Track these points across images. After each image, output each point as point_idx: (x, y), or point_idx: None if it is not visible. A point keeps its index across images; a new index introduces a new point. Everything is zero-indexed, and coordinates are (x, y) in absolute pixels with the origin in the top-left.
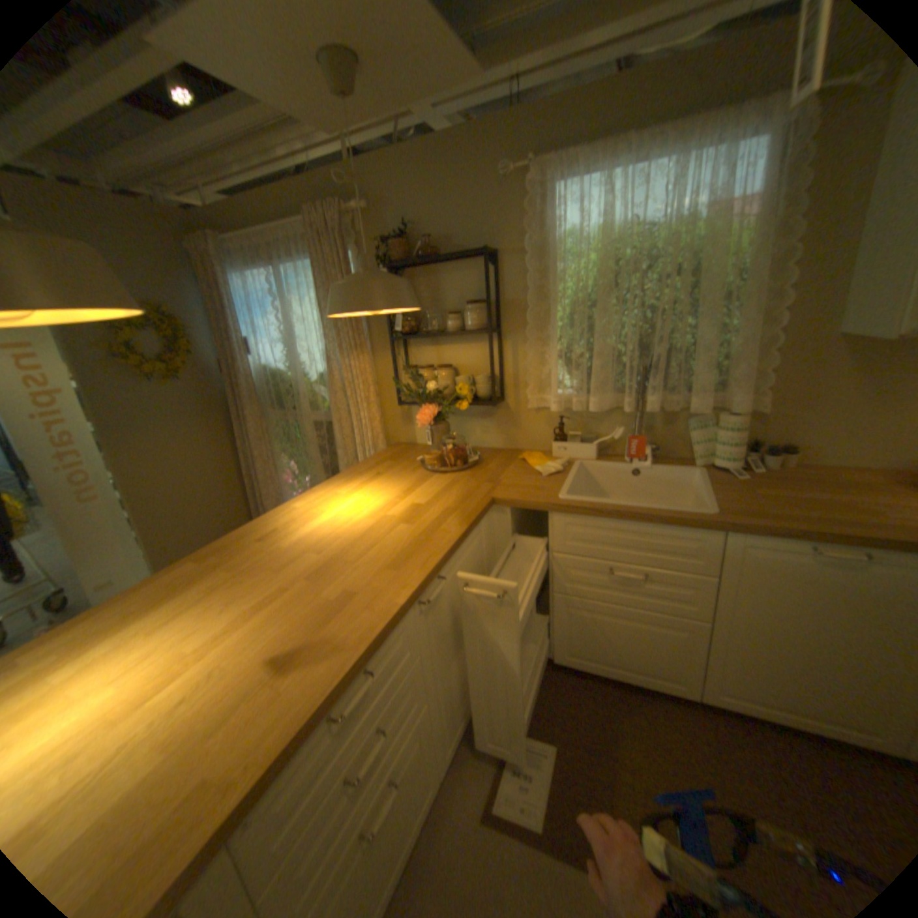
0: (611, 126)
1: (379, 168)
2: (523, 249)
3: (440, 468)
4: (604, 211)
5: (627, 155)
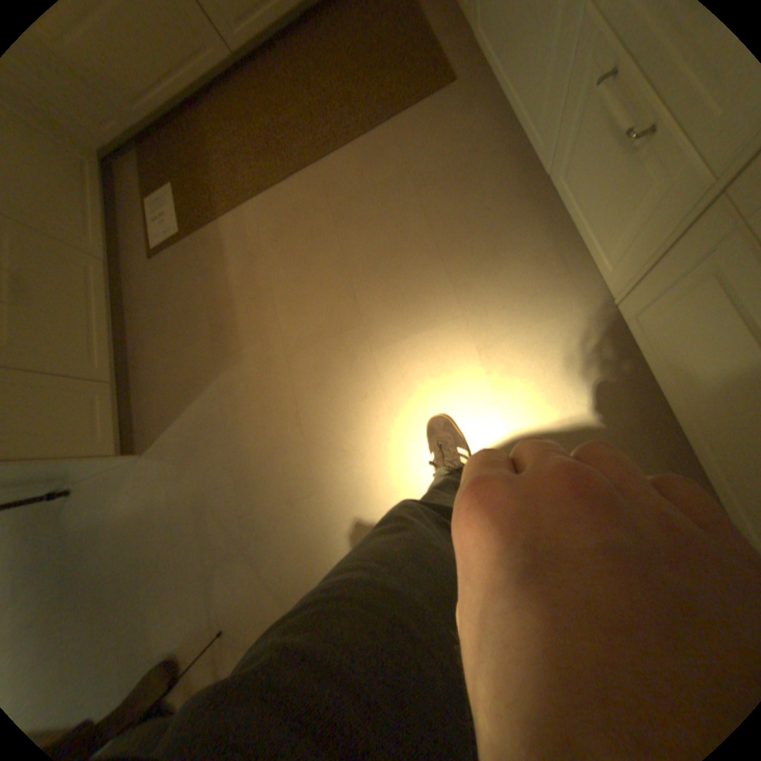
0: None
1: None
2: None
3: None
4: None
5: None
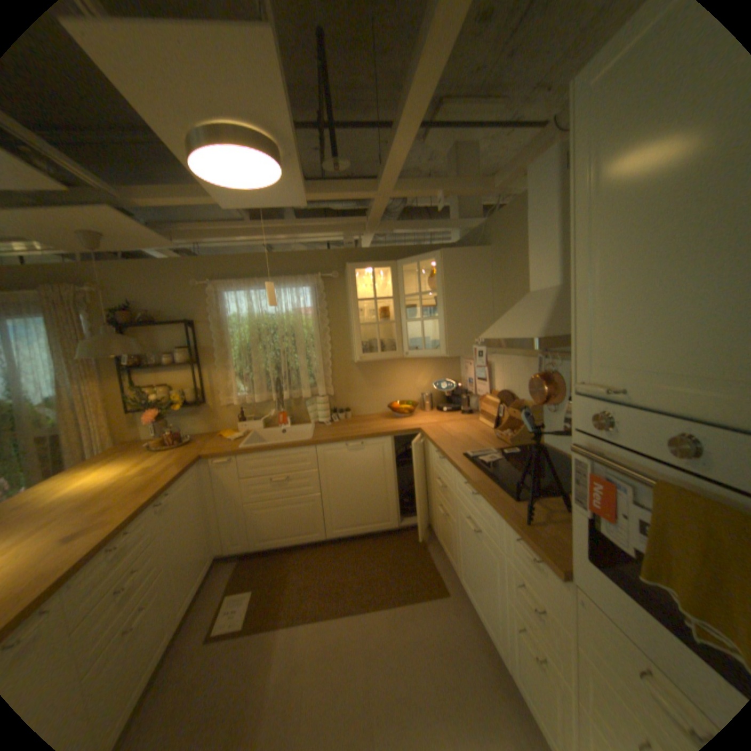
0: (247, 274)
1: (107, 272)
2: (209, 322)
3: (162, 449)
4: (248, 309)
5: (256, 287)
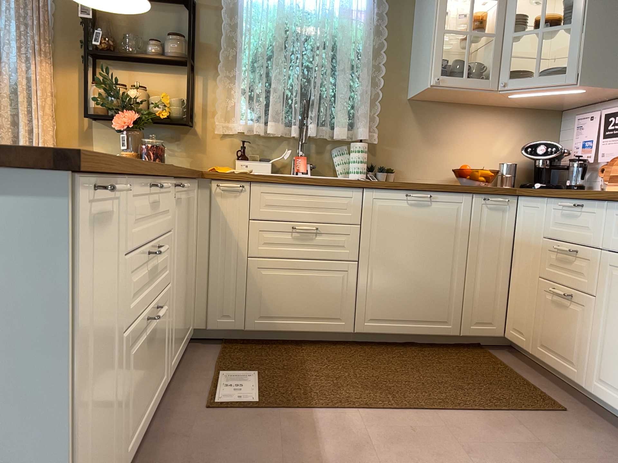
0: None
1: None
2: (218, 8)
3: None
4: None
5: None
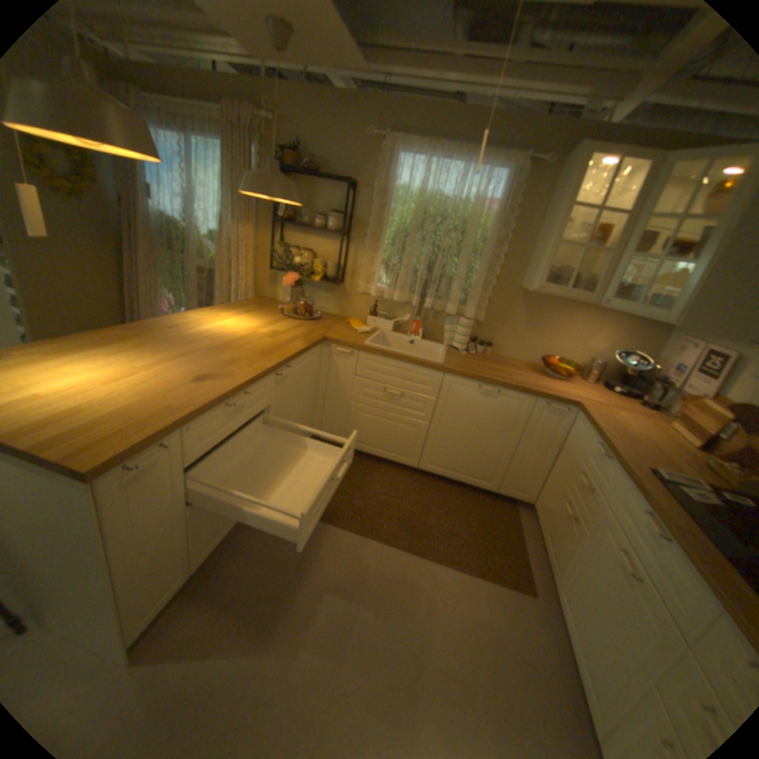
0: (435, 132)
1: (286, 96)
2: (372, 188)
3: (293, 316)
4: (422, 182)
5: (440, 153)
